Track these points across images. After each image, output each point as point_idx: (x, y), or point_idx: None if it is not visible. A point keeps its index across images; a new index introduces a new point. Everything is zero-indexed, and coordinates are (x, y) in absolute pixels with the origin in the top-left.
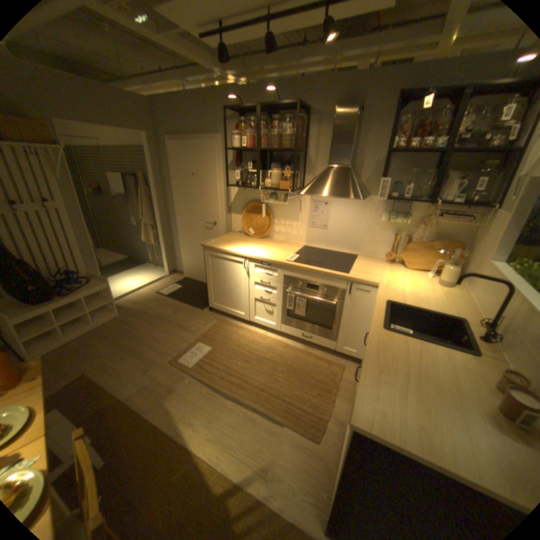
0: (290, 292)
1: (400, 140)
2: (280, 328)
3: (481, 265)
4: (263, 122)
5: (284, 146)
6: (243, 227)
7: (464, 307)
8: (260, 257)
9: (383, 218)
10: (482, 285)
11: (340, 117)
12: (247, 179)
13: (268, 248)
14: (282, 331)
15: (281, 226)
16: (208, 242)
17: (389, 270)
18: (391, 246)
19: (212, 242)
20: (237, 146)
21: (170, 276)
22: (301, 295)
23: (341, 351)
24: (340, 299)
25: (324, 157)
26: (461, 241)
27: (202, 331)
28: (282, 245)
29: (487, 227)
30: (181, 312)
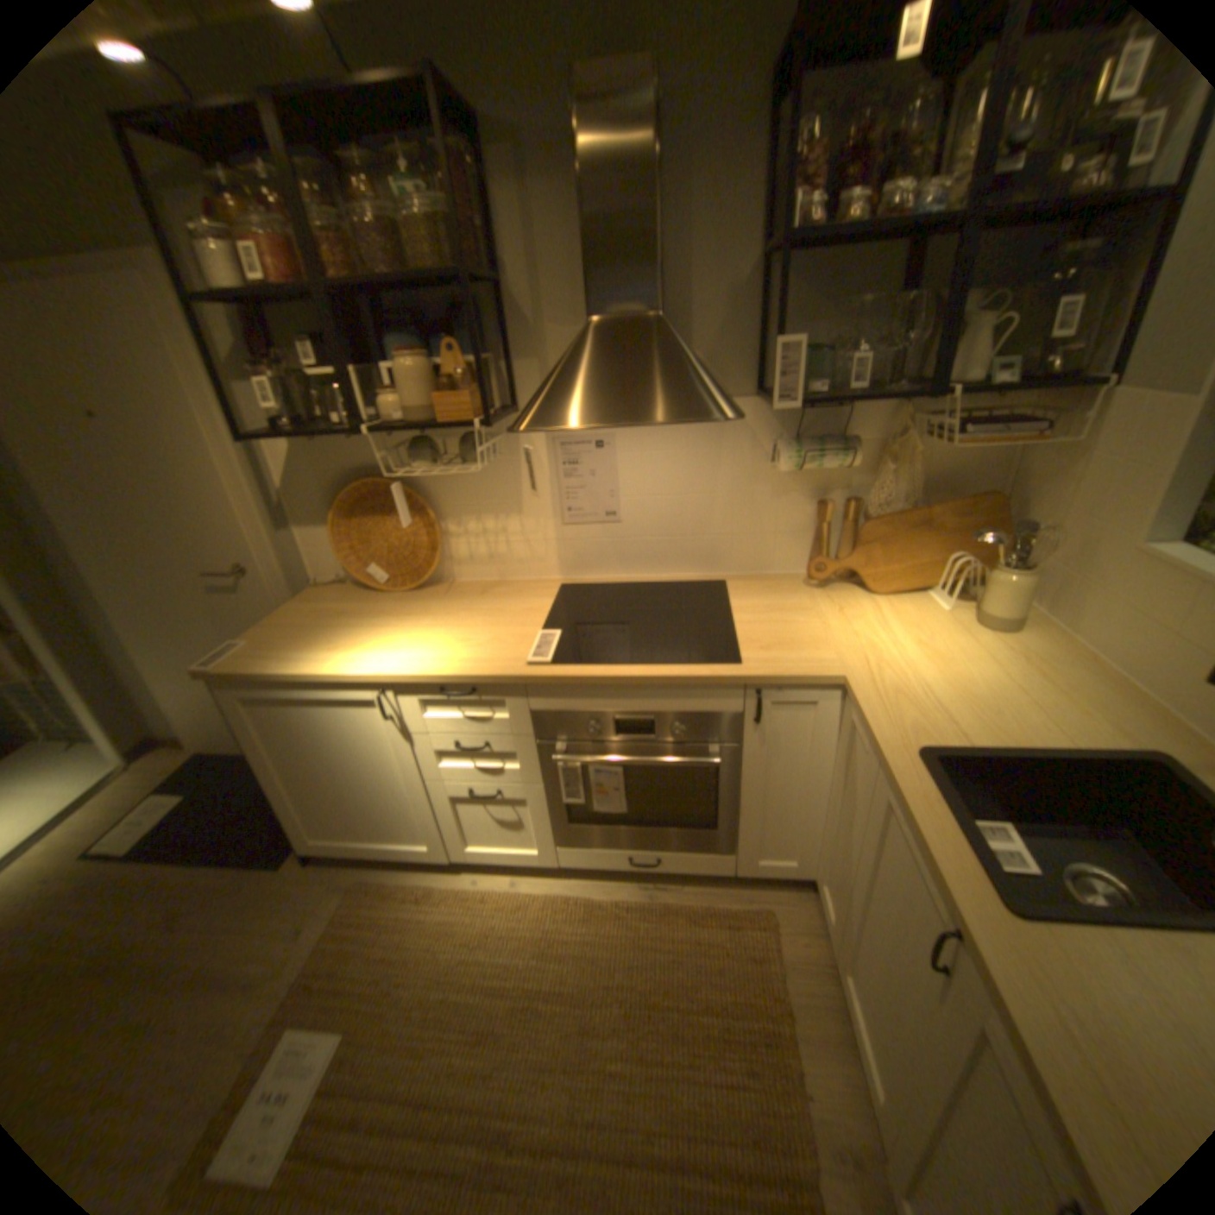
0: (567, 761)
1: (813, 200)
2: (557, 859)
3: (1092, 556)
4: (309, 183)
5: (412, 269)
6: (342, 566)
7: (1107, 698)
8: (433, 675)
9: (778, 461)
10: (1122, 615)
11: (594, 133)
12: (307, 403)
13: (452, 626)
14: (566, 866)
15: (471, 539)
16: (219, 660)
17: (835, 613)
18: (814, 537)
19: (235, 651)
20: (234, 286)
21: (128, 773)
22: (604, 762)
23: (753, 875)
24: (727, 743)
25: (562, 295)
26: (984, 488)
27: (291, 969)
28: (491, 599)
29: (1072, 442)
30: (192, 916)
